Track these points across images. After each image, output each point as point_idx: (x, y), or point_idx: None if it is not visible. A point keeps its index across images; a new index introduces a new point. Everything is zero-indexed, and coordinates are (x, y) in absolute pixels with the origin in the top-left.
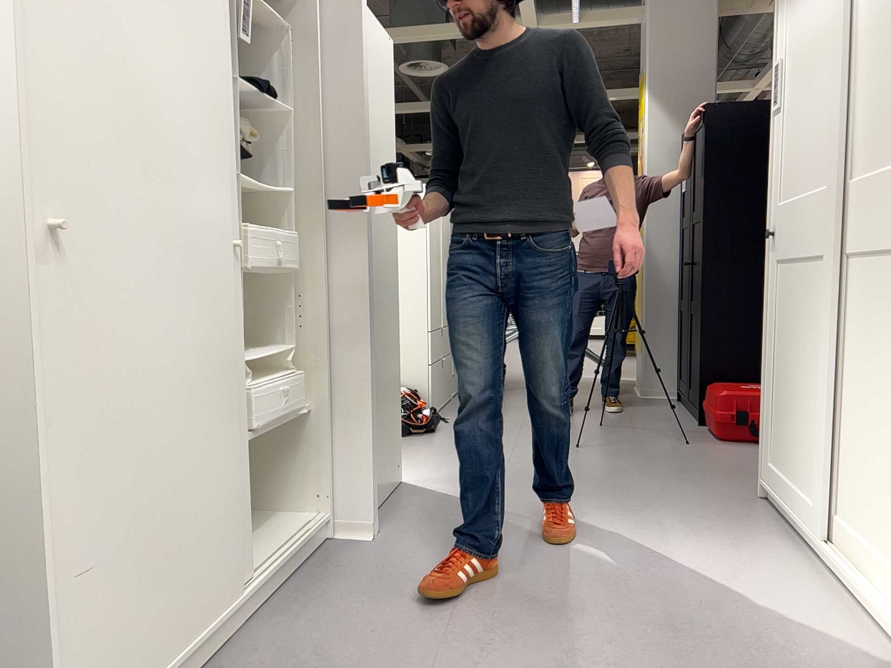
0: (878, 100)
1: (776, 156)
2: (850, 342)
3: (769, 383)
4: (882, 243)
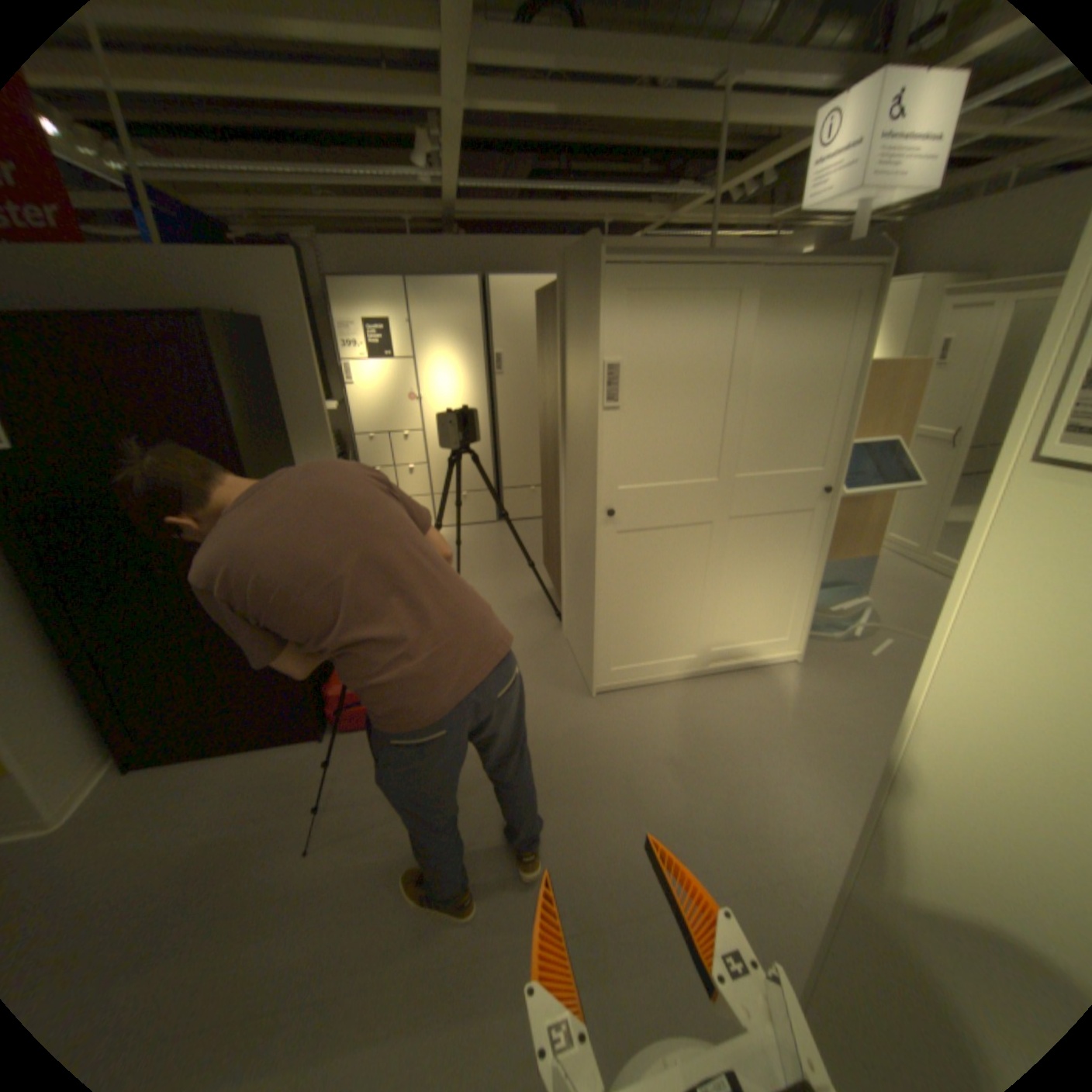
0: (775, 434)
1: (618, 447)
2: (734, 562)
3: (614, 619)
4: (776, 510)
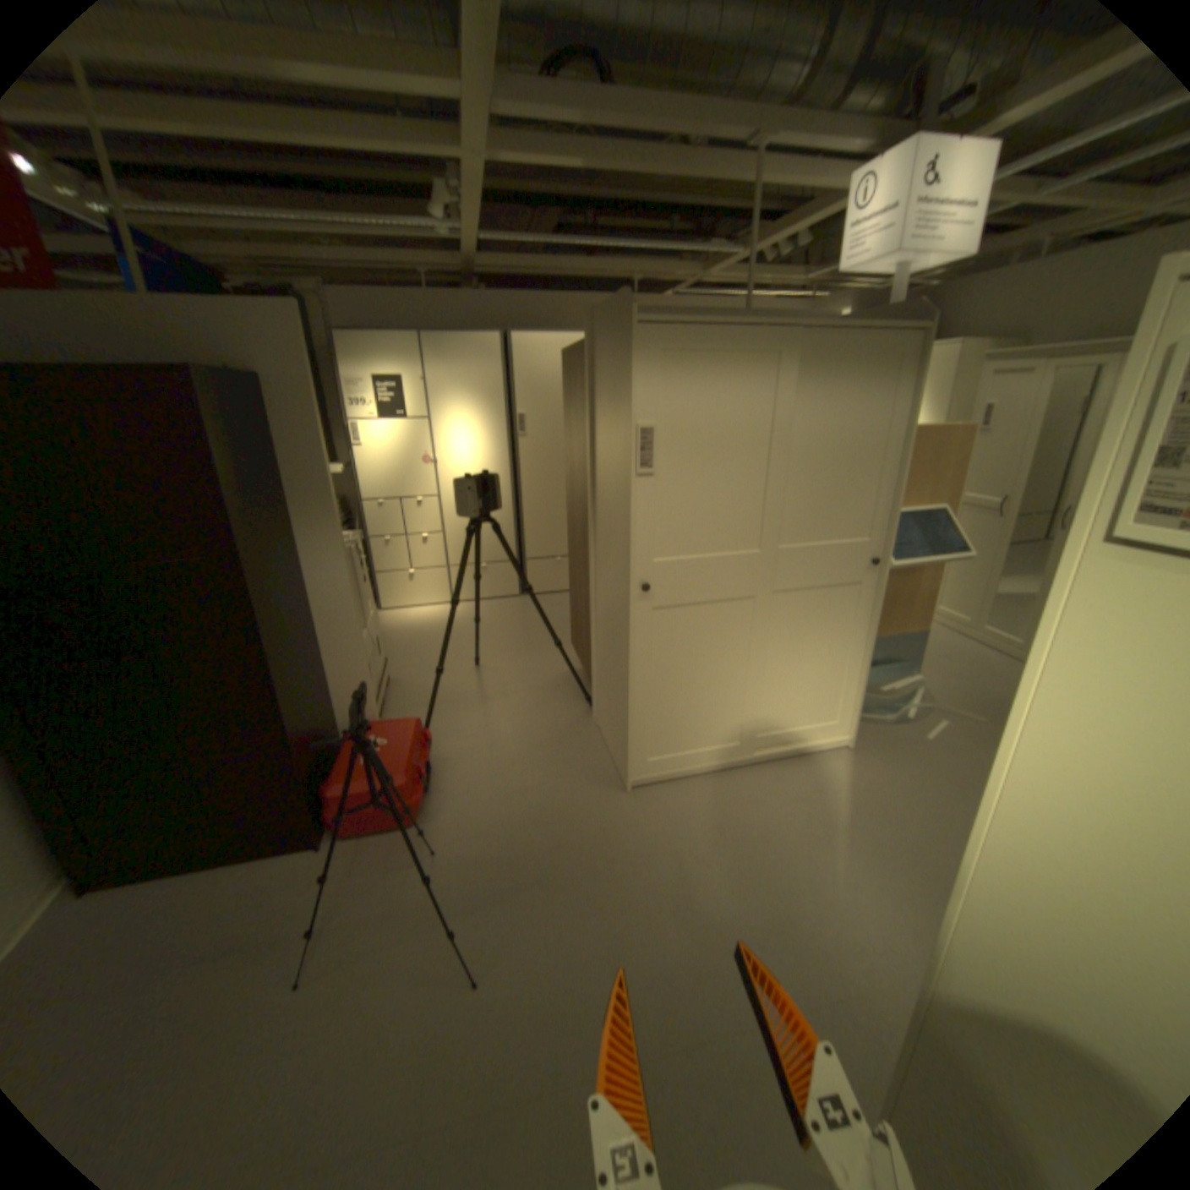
0: (818, 502)
1: (653, 517)
2: (778, 640)
3: (650, 704)
4: (822, 583)
